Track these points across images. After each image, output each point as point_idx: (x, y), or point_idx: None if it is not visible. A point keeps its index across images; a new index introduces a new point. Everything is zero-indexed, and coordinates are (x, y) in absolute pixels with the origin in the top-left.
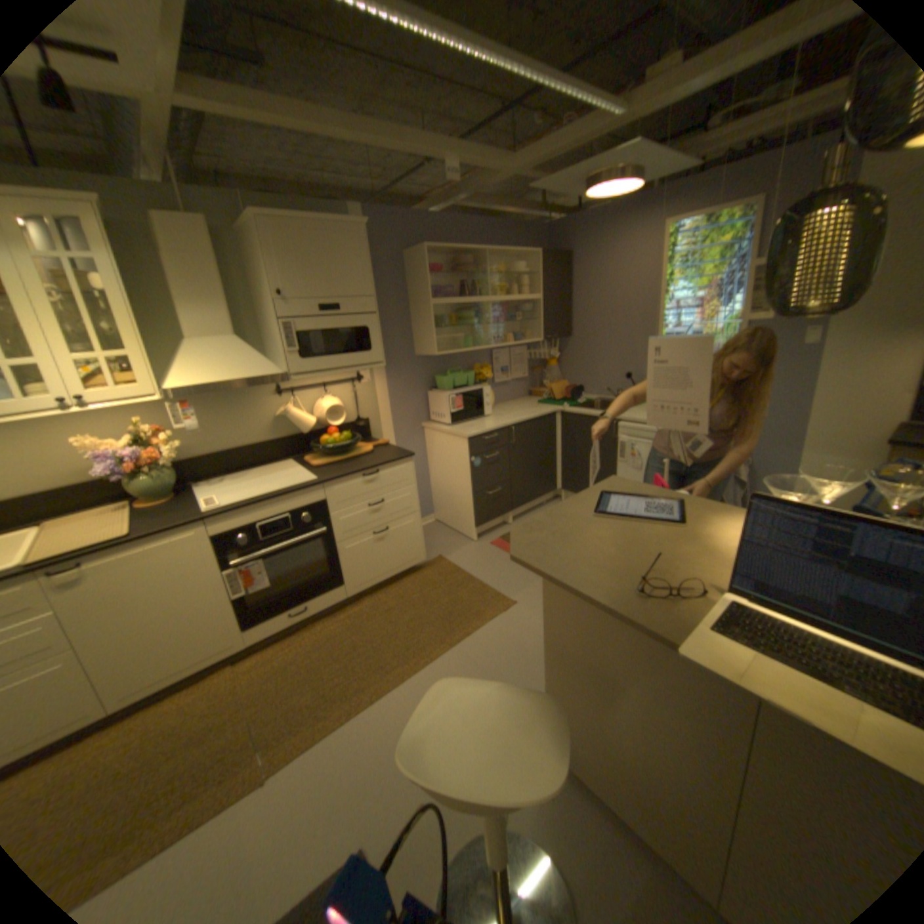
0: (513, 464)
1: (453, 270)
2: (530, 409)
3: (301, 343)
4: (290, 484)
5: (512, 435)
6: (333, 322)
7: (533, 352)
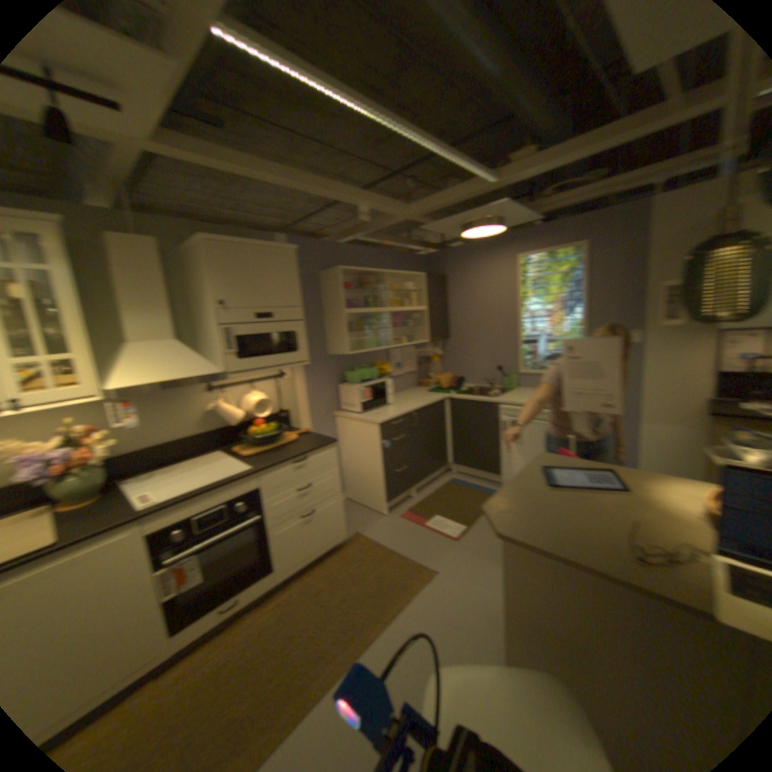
0: (417, 444)
1: (361, 288)
2: (424, 397)
3: (243, 345)
4: (228, 475)
5: (415, 419)
6: (270, 328)
7: (421, 351)
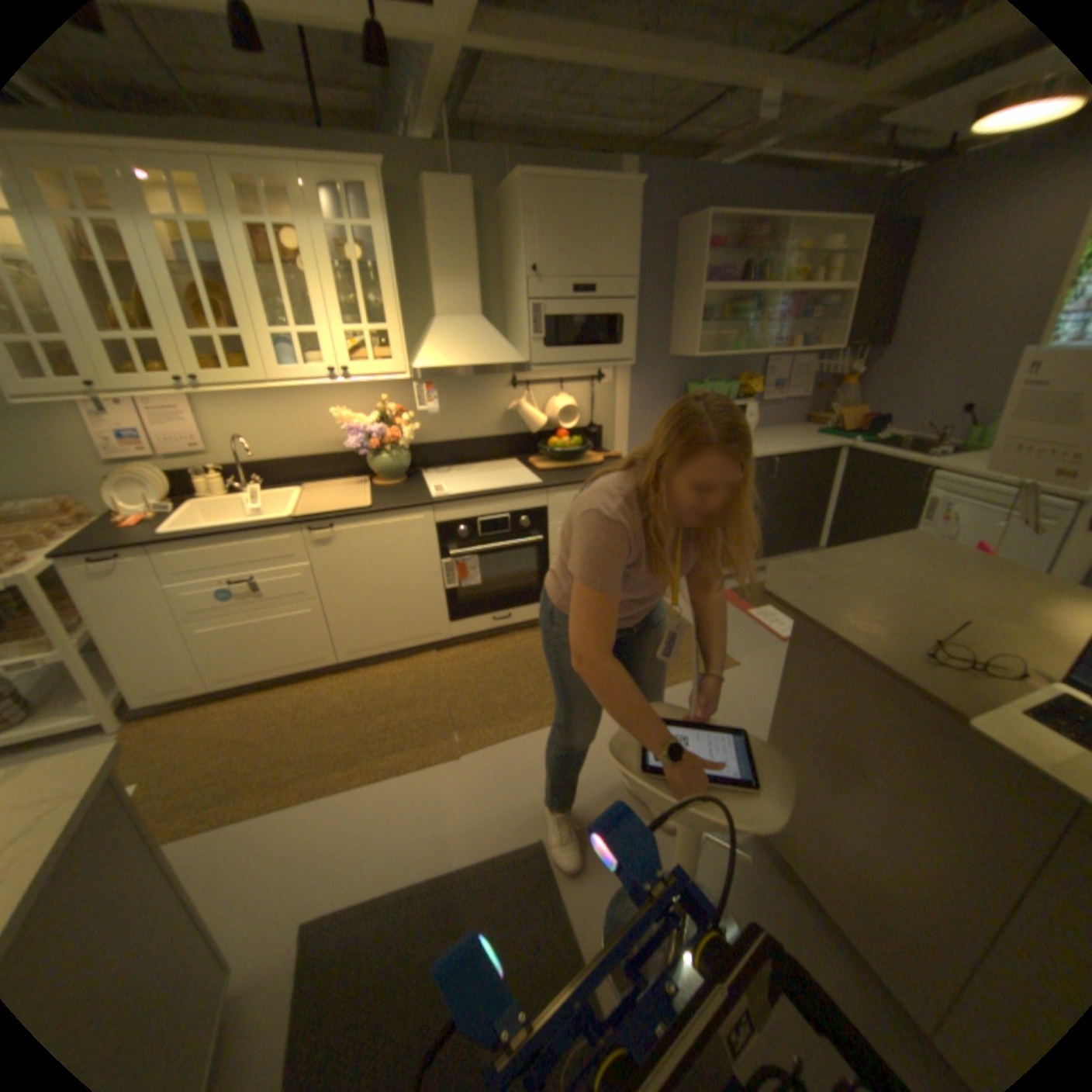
0: (769, 504)
1: (740, 245)
2: (807, 438)
3: (549, 329)
4: (515, 485)
5: (776, 468)
6: (586, 307)
7: (827, 362)
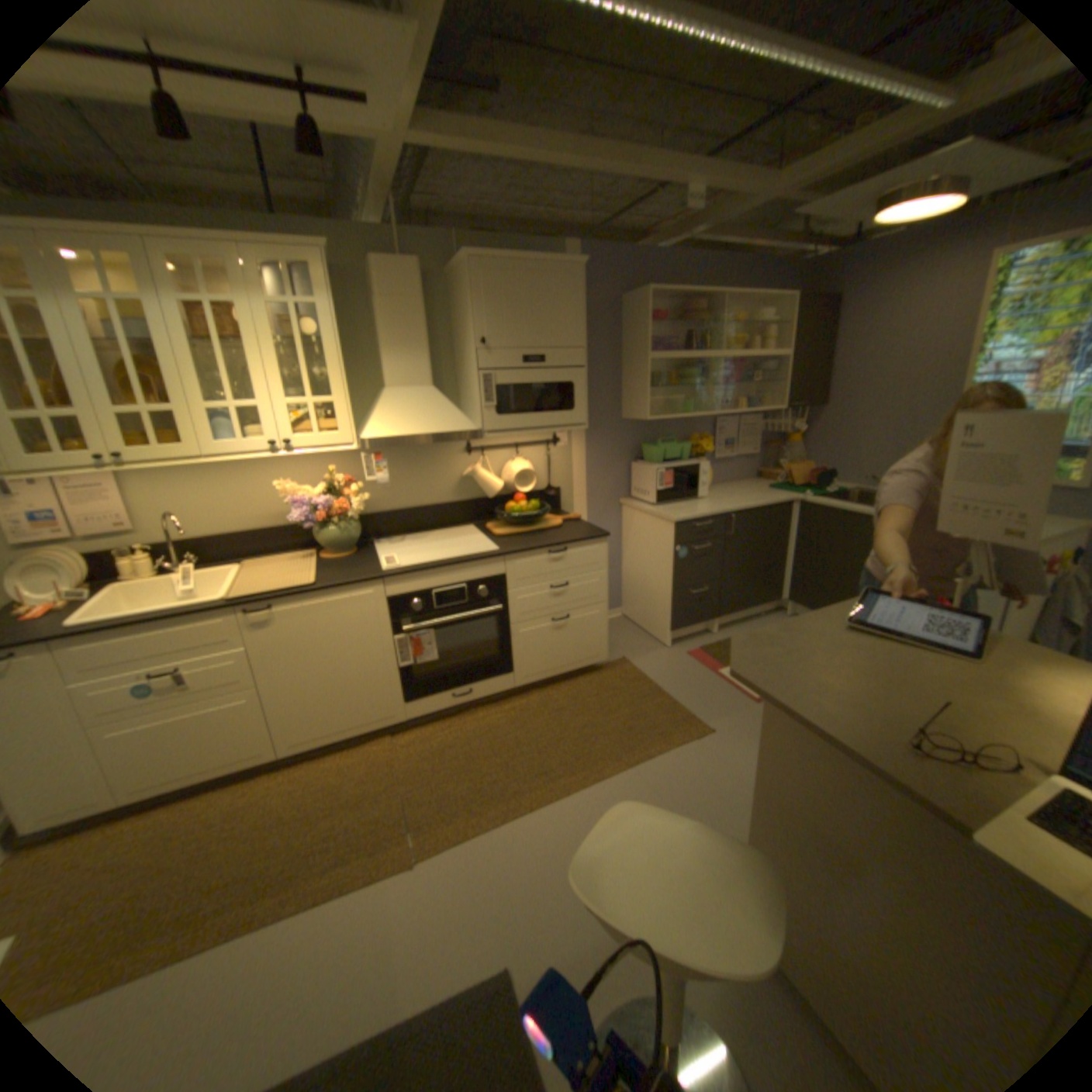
0: (730, 560)
1: (680, 318)
2: (760, 494)
3: (500, 398)
4: (471, 553)
5: (733, 524)
6: (536, 376)
7: (771, 422)
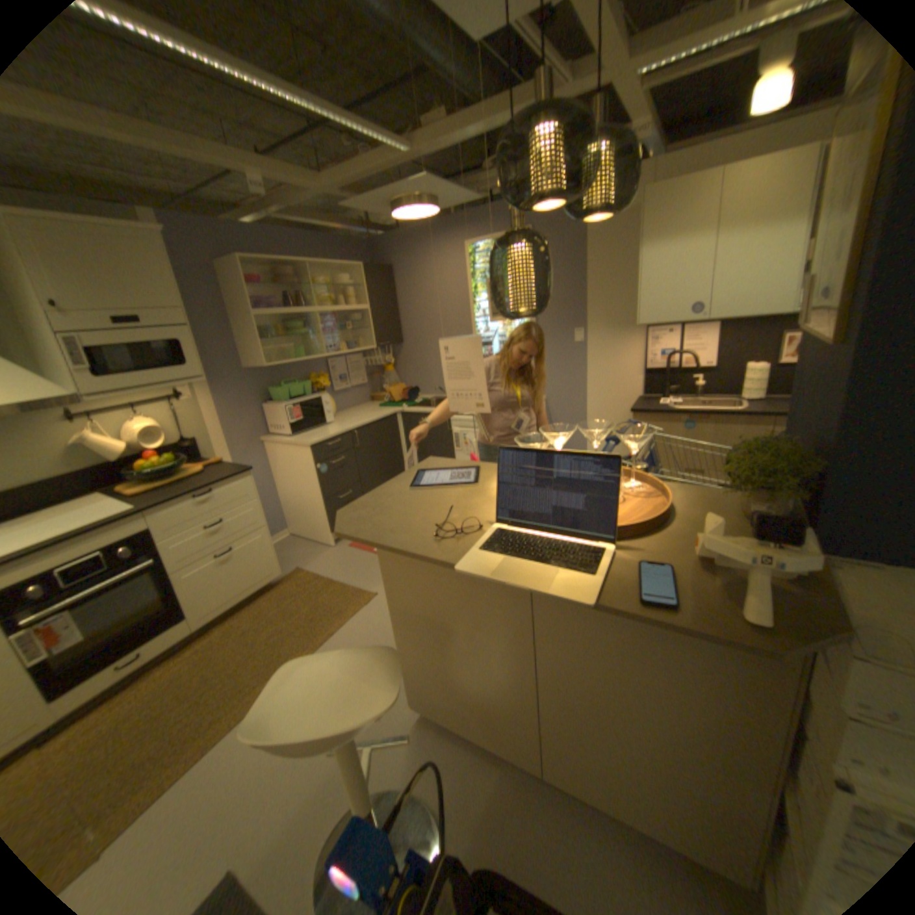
0: (362, 466)
1: (274, 282)
2: (373, 413)
3: (93, 360)
4: (97, 519)
5: (356, 439)
6: (133, 336)
7: (369, 359)
